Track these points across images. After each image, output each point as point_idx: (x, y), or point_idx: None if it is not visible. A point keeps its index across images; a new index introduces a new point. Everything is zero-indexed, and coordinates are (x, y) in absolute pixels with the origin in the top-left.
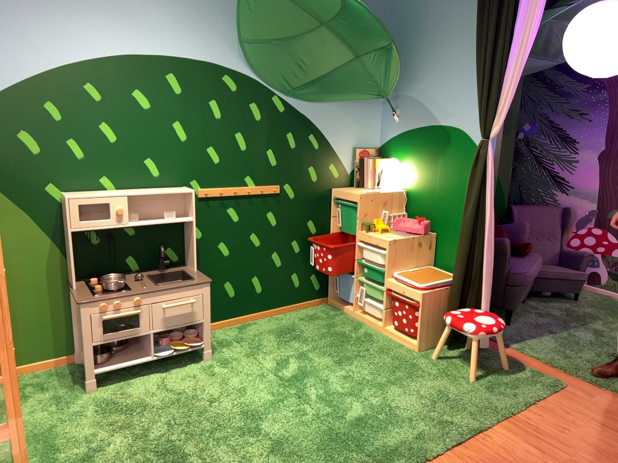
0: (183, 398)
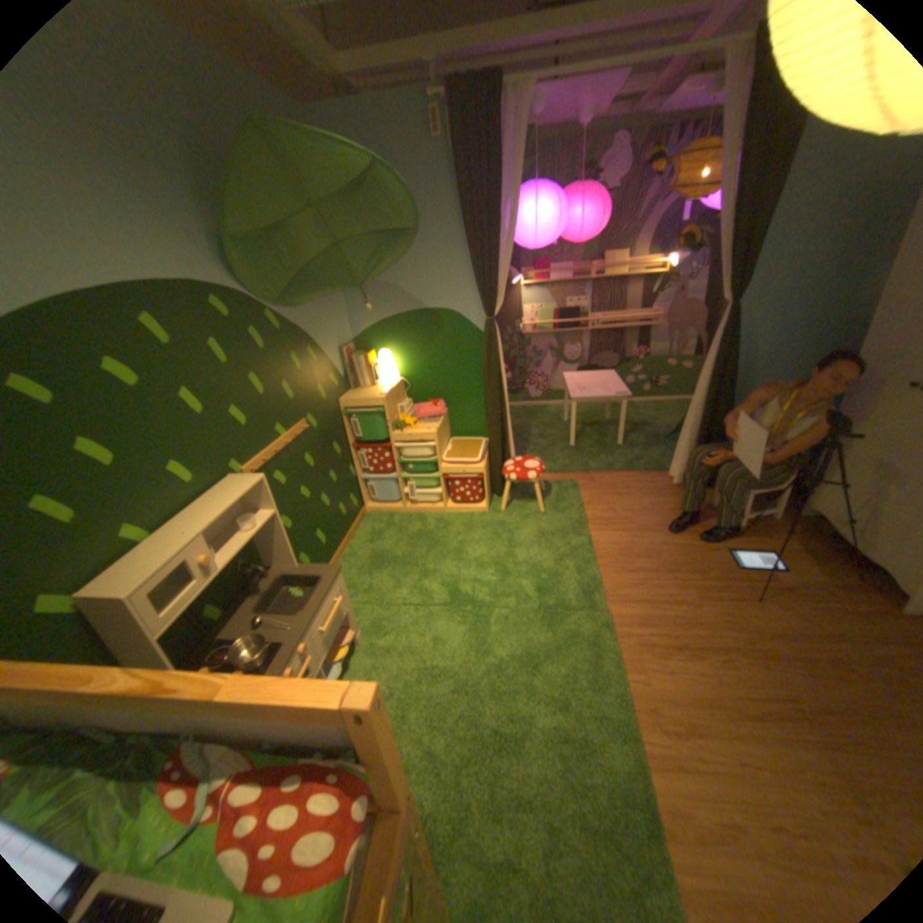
0: (399, 695)
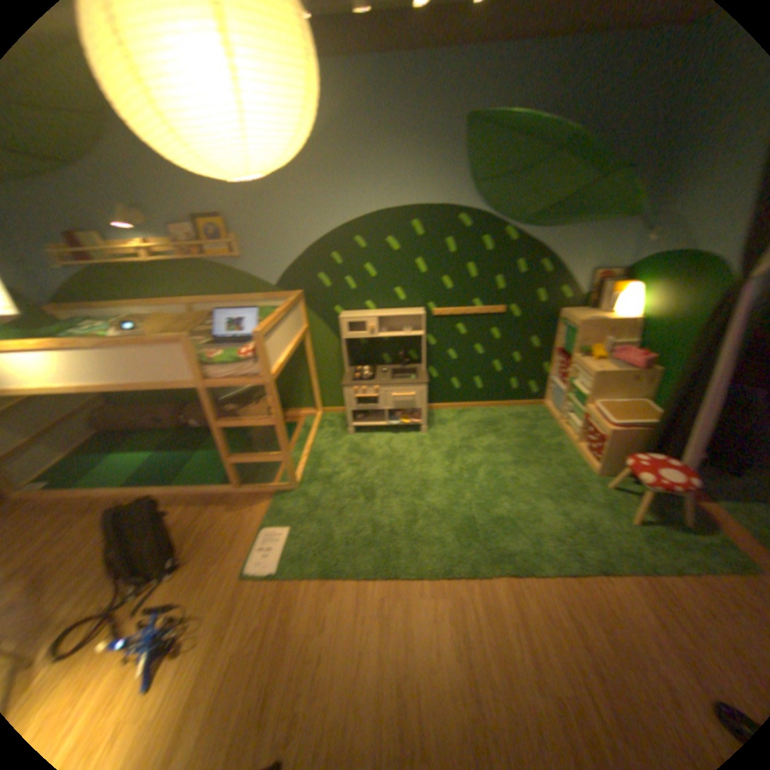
0: (394, 456)
